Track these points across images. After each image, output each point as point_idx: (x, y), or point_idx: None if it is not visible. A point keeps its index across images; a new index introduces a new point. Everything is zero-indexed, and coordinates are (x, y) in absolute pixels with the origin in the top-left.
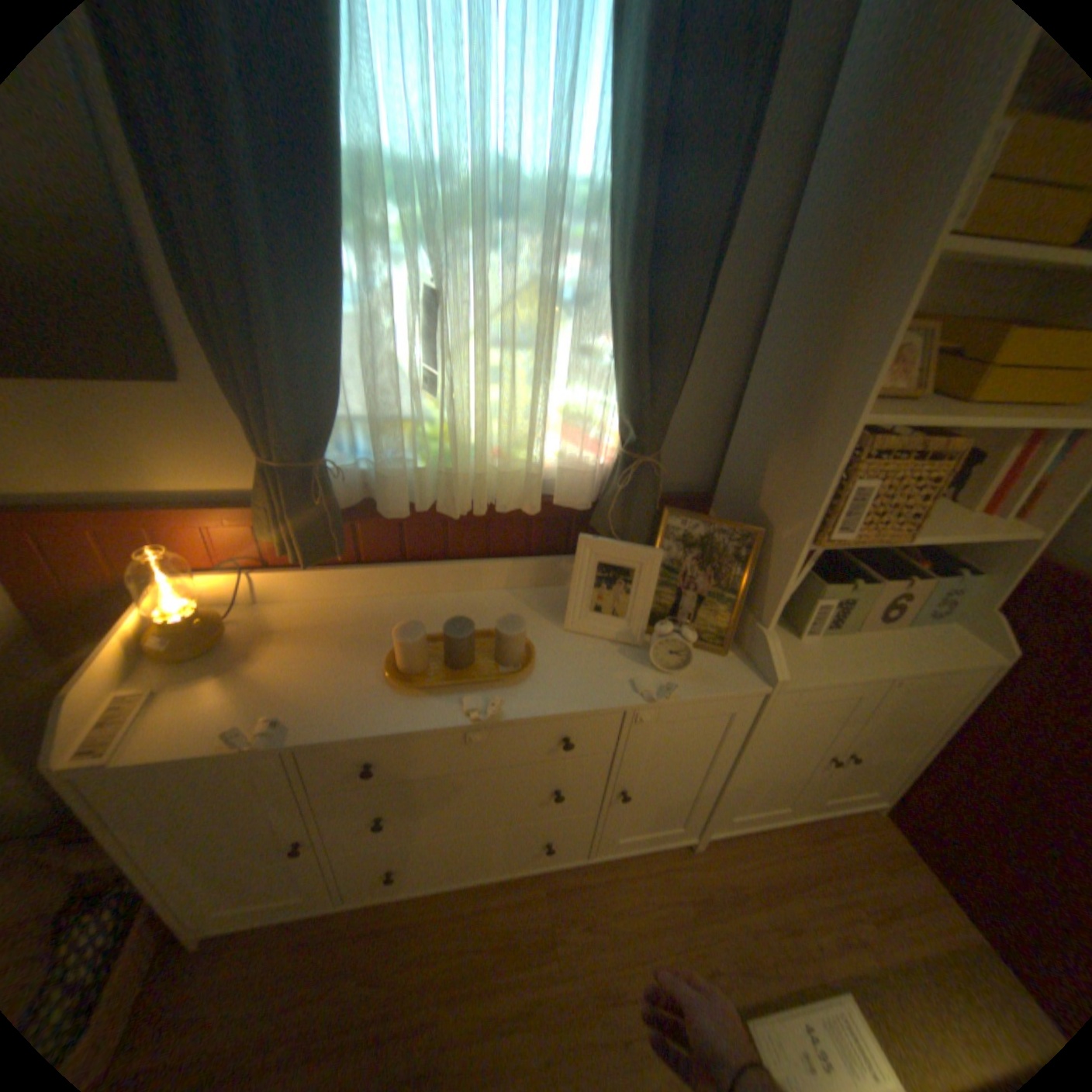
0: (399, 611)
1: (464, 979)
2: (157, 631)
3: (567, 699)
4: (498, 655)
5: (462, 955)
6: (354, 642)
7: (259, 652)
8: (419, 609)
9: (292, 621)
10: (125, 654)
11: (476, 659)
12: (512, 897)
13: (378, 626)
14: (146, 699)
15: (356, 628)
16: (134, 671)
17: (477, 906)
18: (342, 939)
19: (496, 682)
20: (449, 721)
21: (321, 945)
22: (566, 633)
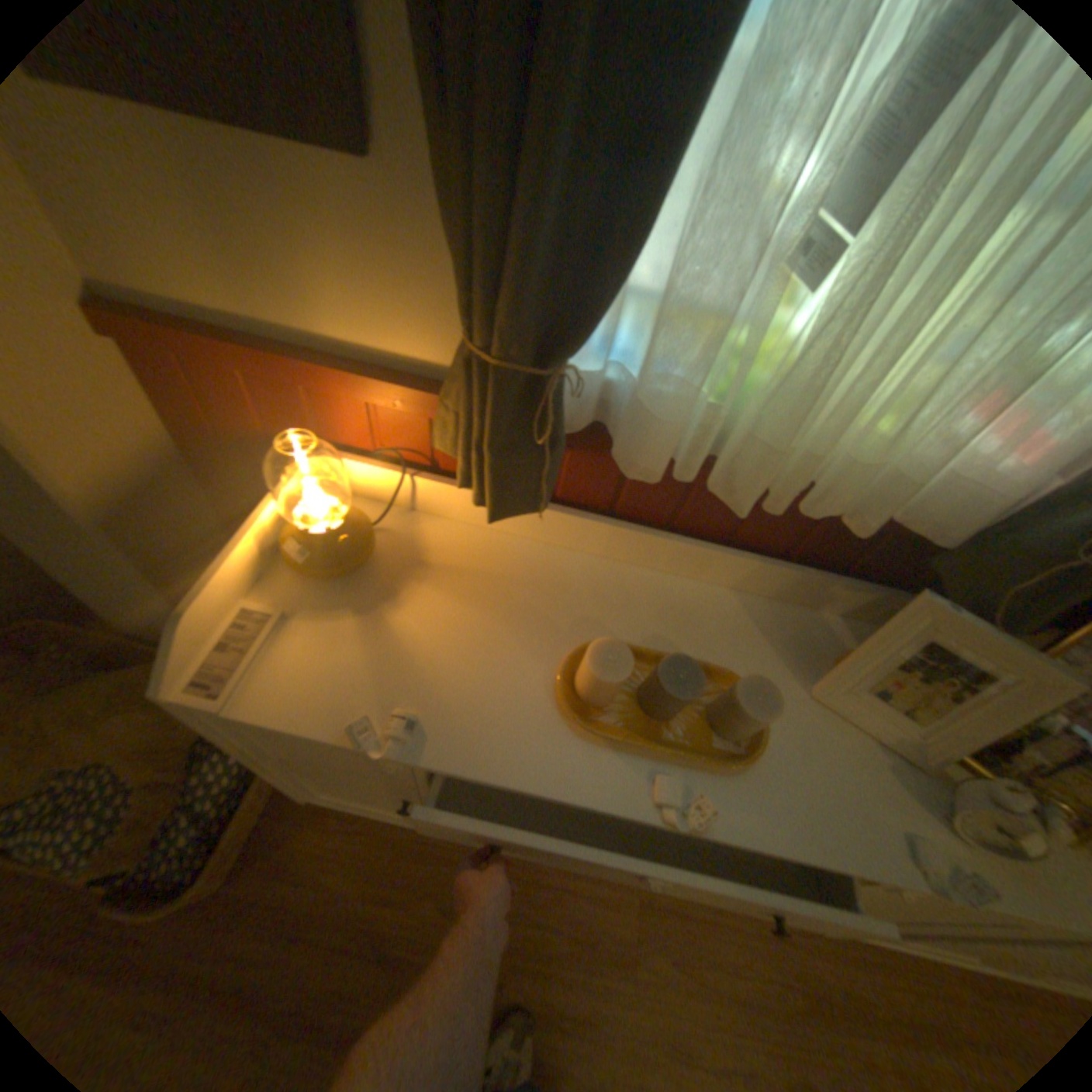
0: (587, 581)
1: (538, 957)
2: (299, 535)
3: (807, 833)
4: (719, 720)
5: (541, 930)
6: (525, 616)
7: (410, 591)
8: (613, 586)
9: (454, 553)
10: (262, 550)
11: (685, 713)
12: (605, 891)
13: (557, 597)
14: (276, 624)
15: (530, 592)
16: (271, 567)
17: (567, 883)
18: (431, 857)
19: (706, 761)
20: (632, 804)
21: (412, 853)
22: (815, 703)
